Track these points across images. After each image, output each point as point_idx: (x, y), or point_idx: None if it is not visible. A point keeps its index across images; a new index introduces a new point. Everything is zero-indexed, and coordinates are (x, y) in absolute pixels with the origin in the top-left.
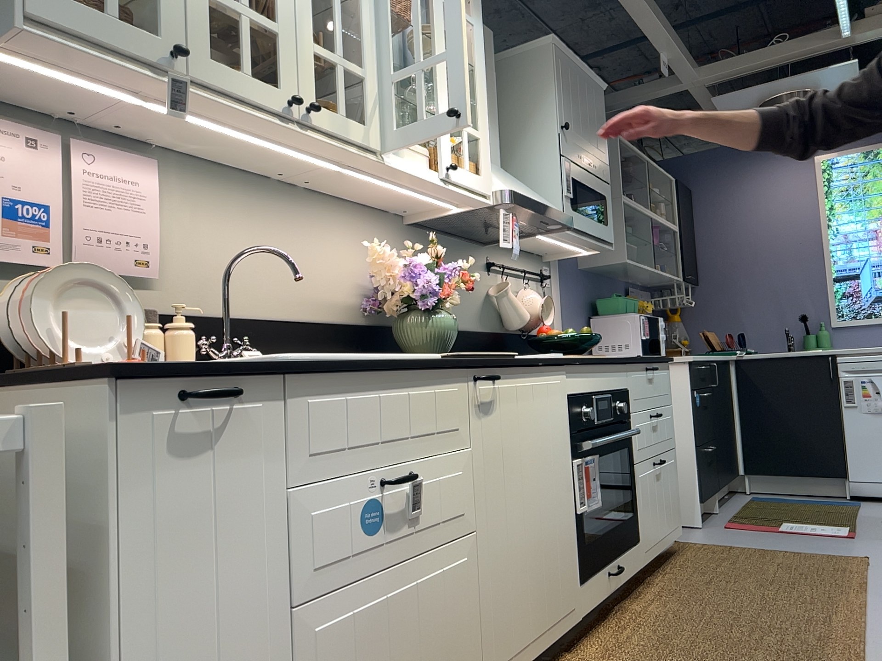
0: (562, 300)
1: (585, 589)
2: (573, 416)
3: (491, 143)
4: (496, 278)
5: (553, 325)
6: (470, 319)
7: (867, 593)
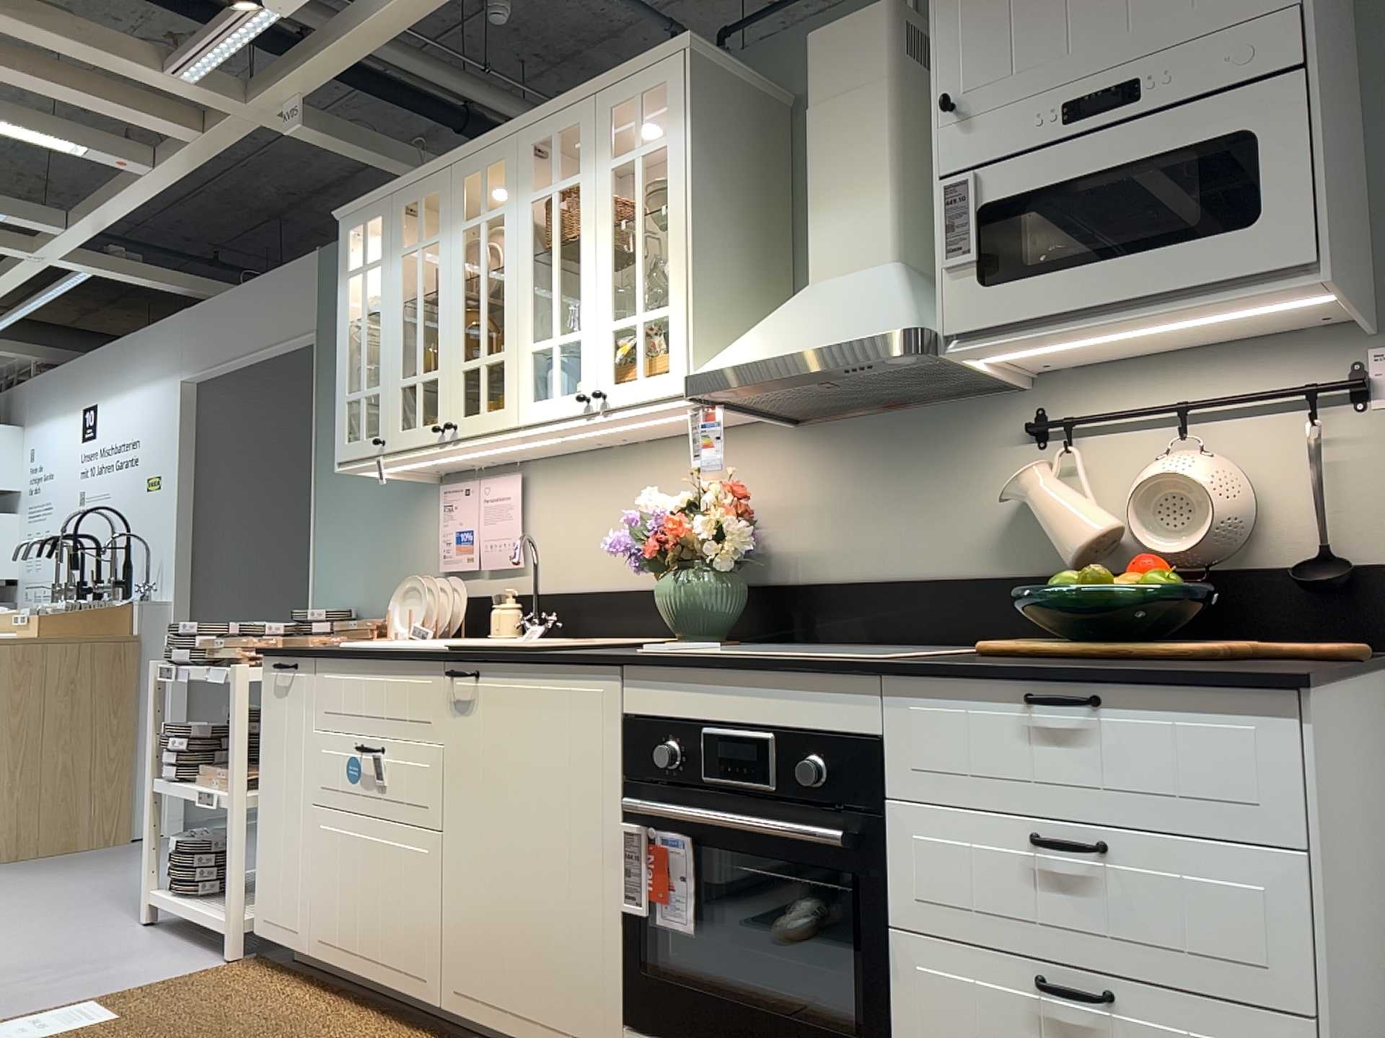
0: None
1: None
2: (634, 754)
3: (854, 234)
4: (1061, 452)
5: None
6: (956, 554)
7: None
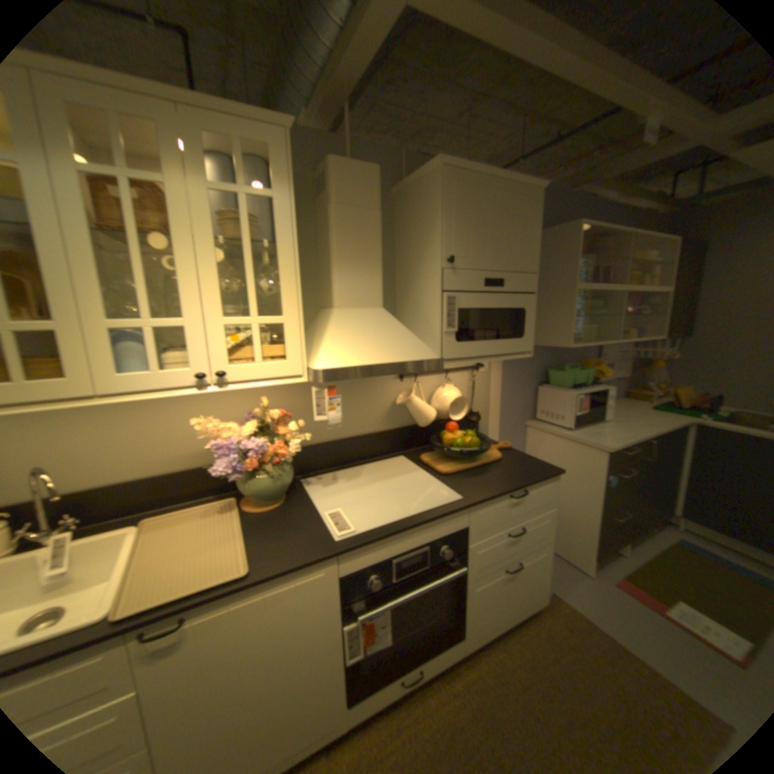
0: (501, 378)
1: (354, 710)
2: (348, 592)
3: (363, 288)
4: (407, 383)
5: (484, 402)
6: (369, 423)
7: None
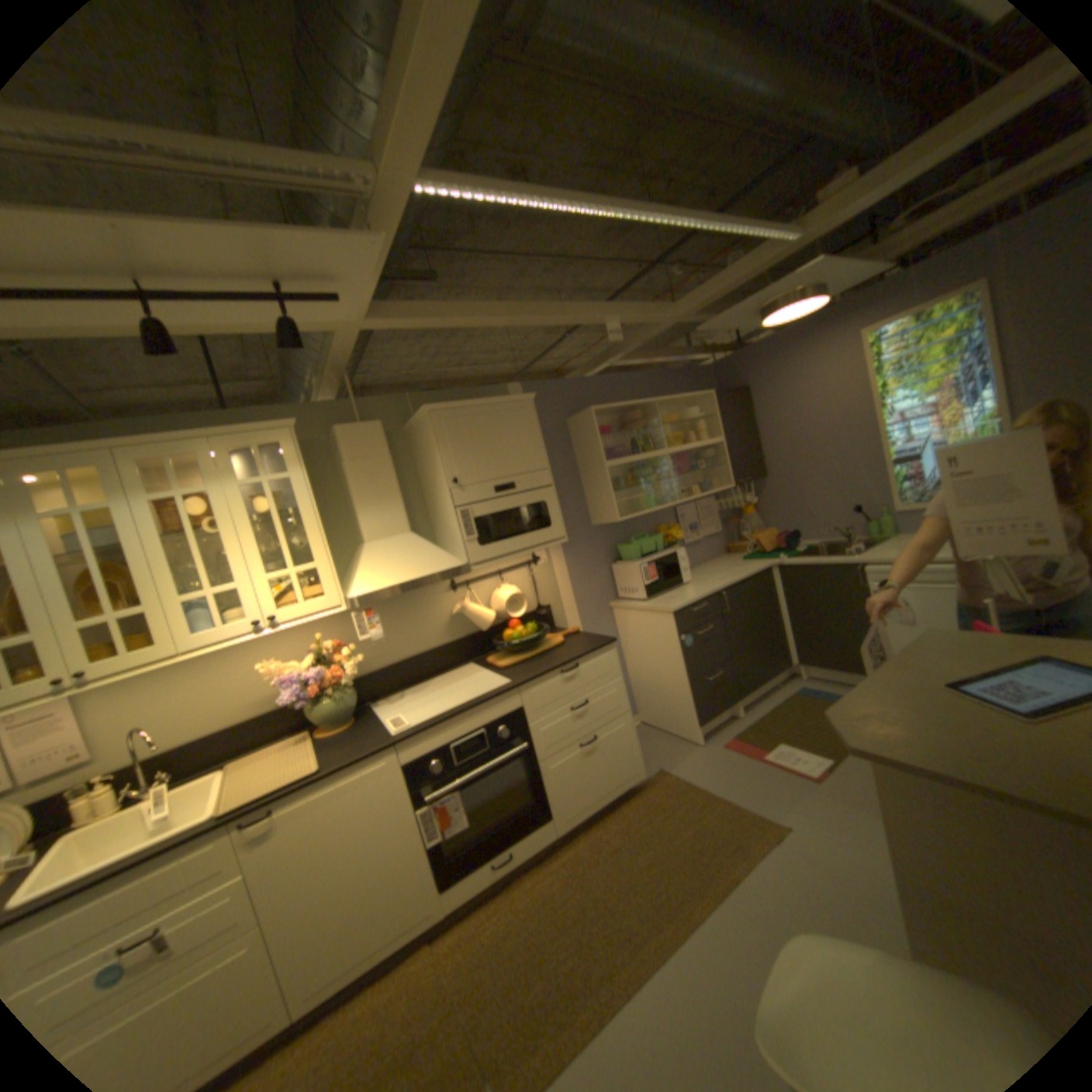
0: (566, 566)
1: (448, 896)
2: (414, 778)
3: (389, 520)
4: (463, 592)
5: (554, 594)
6: (433, 639)
7: (719, 906)
